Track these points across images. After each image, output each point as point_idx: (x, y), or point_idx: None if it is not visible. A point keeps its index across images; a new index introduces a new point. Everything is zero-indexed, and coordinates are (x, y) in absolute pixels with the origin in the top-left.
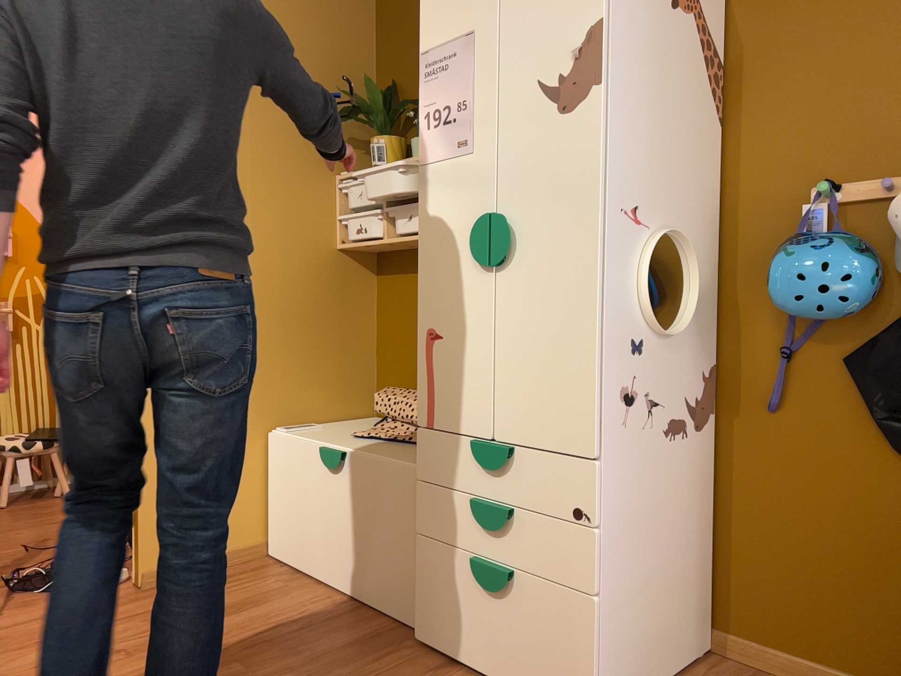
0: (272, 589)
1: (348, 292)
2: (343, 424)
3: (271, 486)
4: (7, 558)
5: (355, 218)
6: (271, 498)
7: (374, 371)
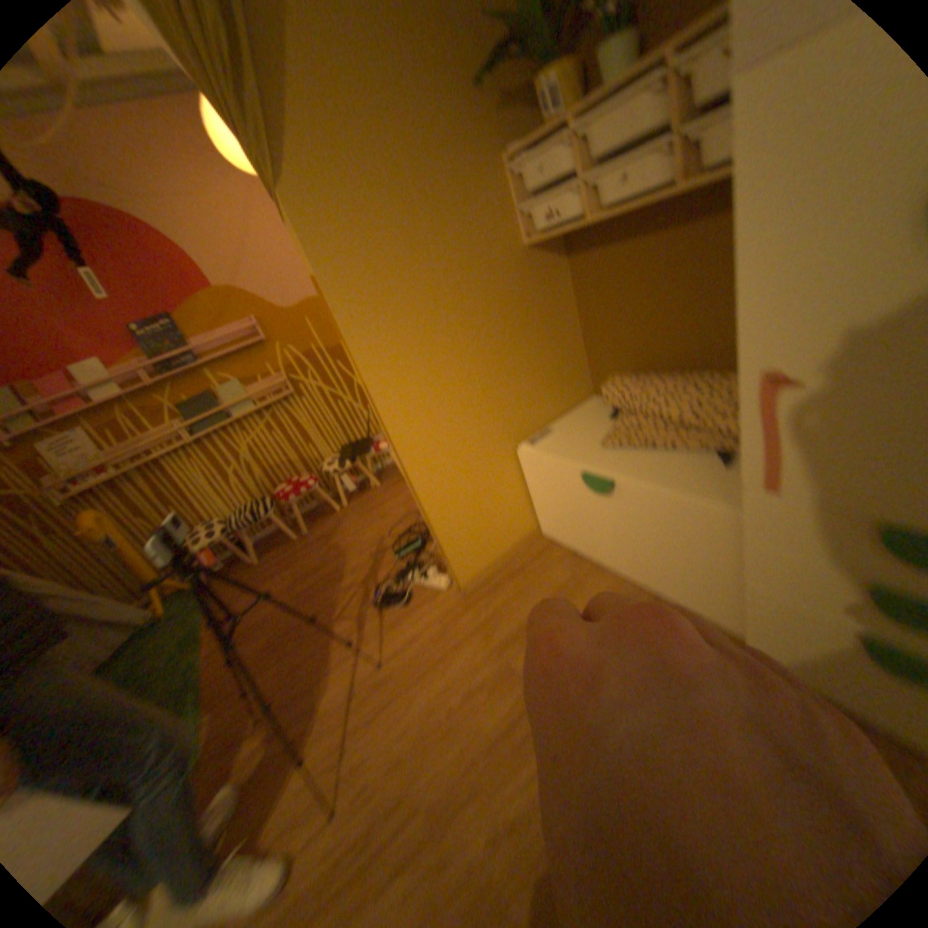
0: (566, 578)
1: (546, 285)
2: (575, 416)
3: (531, 487)
4: (366, 564)
5: (540, 199)
6: (534, 496)
7: (585, 352)
